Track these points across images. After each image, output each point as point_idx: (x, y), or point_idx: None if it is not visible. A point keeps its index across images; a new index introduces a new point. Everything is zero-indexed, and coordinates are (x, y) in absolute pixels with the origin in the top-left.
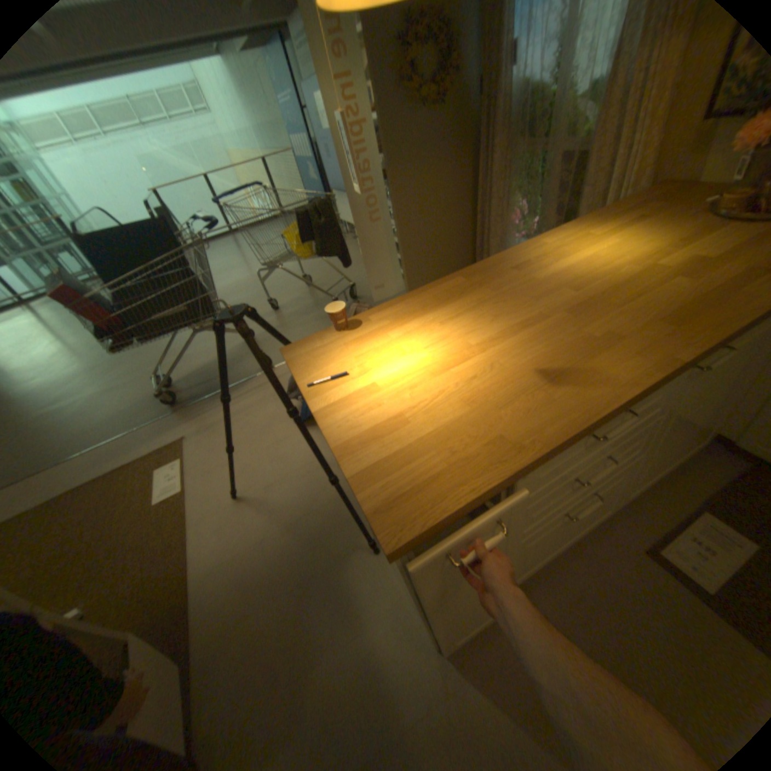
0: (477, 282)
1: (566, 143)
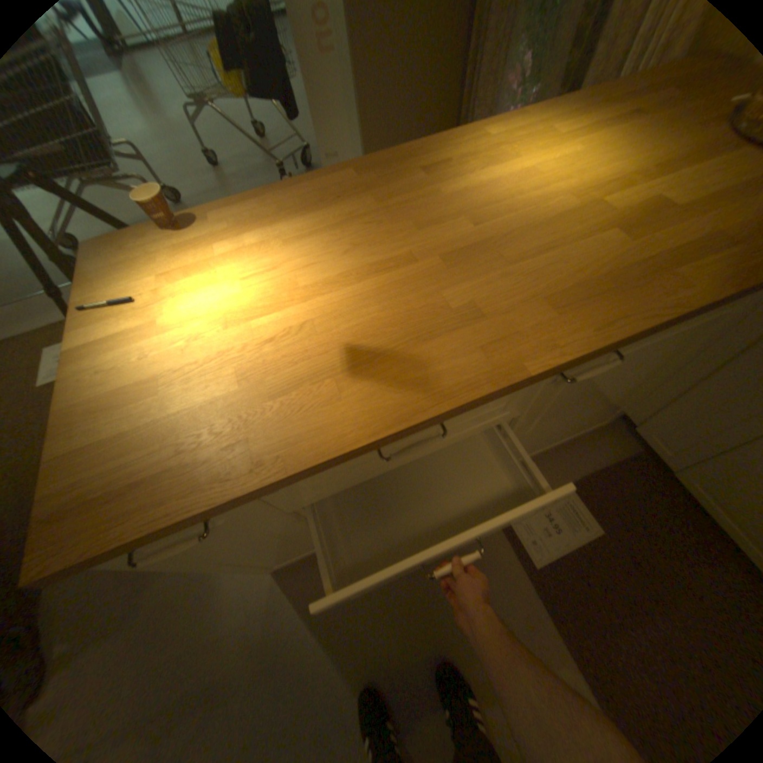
0: (367, 184)
1: None
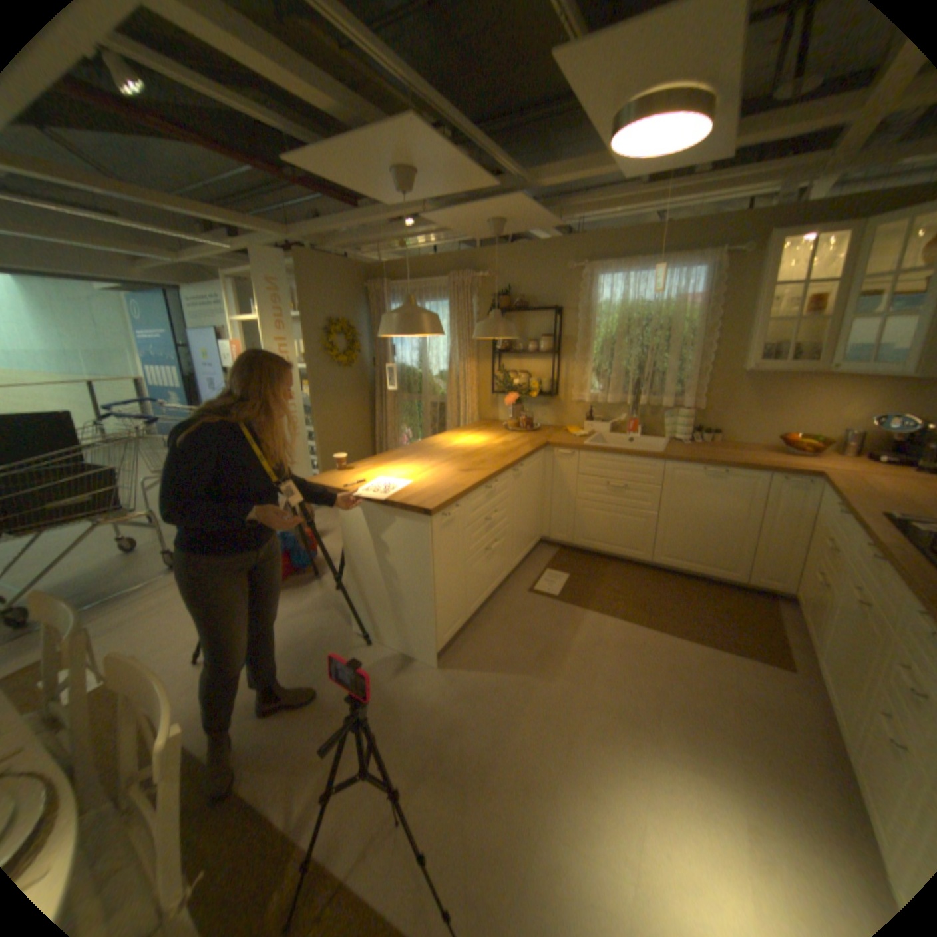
0: (412, 452)
1: (431, 398)
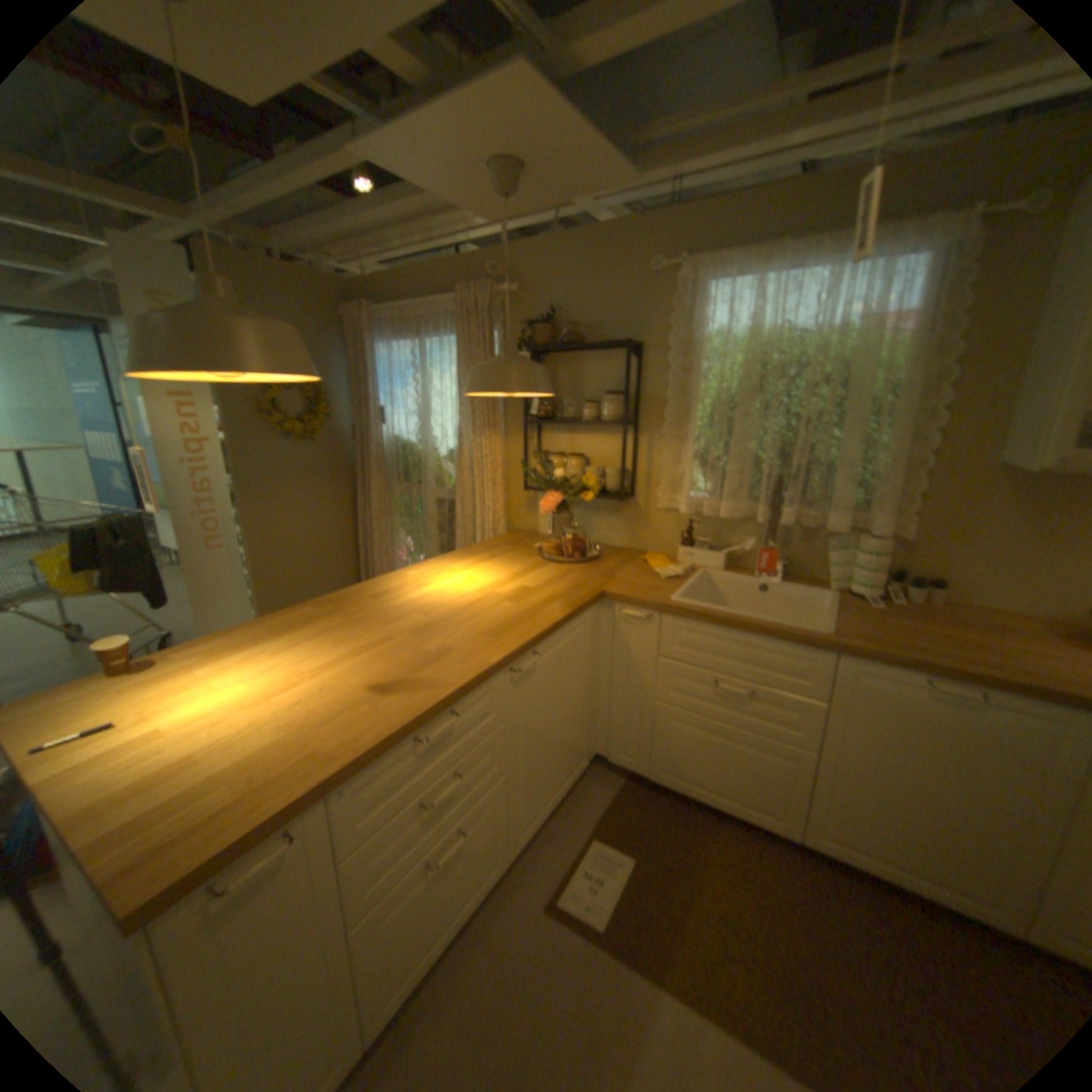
0: (329, 612)
1: (437, 493)
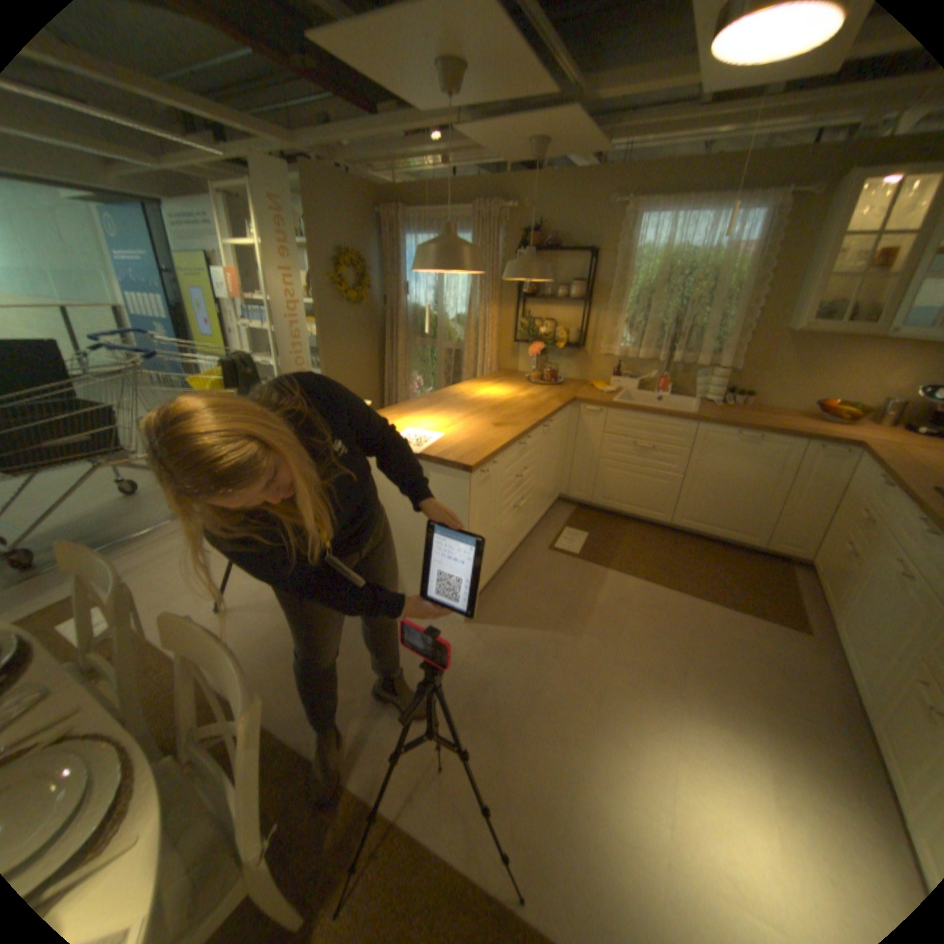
0: (435, 402)
1: (447, 344)
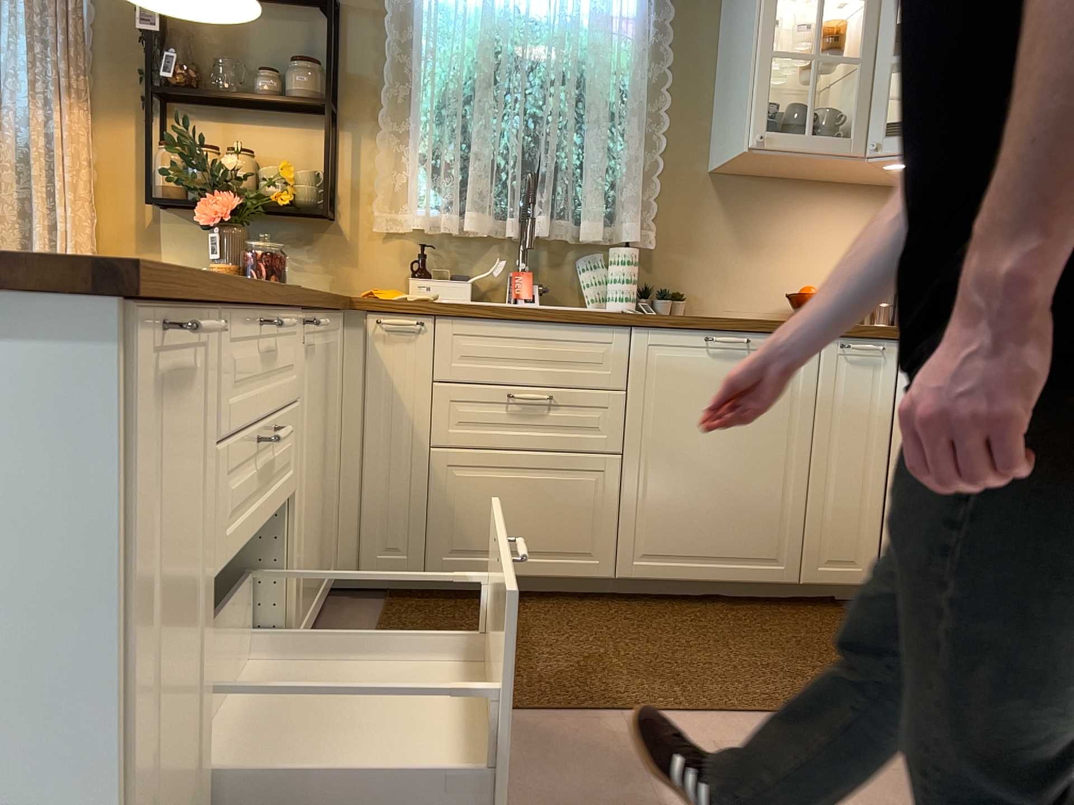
0: None
1: None
